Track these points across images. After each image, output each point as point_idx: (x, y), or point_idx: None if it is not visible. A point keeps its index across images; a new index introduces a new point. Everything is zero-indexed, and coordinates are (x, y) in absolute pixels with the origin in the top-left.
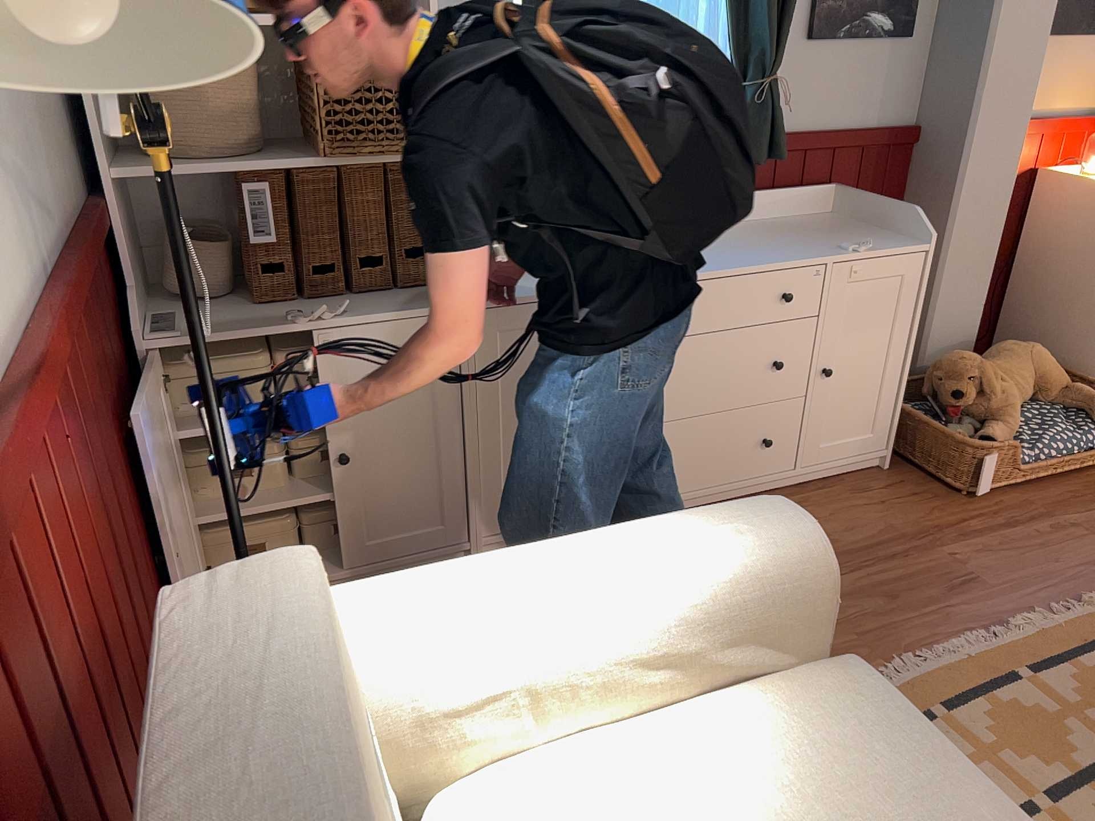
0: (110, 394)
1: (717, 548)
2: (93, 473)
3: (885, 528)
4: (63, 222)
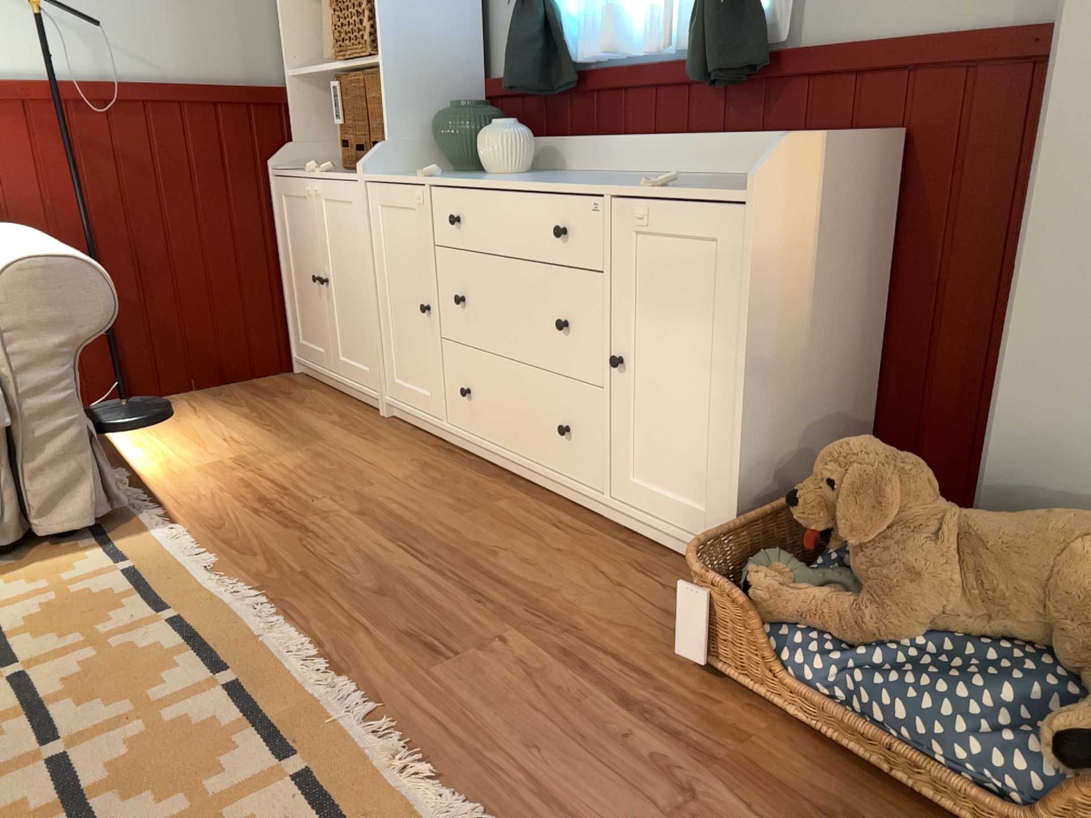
0: (196, 175)
1: (16, 251)
2: (99, 179)
3: (547, 588)
4: (197, 81)
